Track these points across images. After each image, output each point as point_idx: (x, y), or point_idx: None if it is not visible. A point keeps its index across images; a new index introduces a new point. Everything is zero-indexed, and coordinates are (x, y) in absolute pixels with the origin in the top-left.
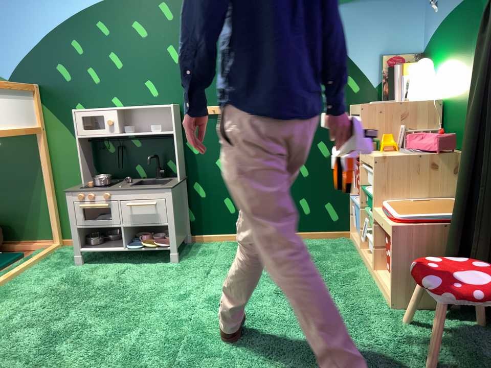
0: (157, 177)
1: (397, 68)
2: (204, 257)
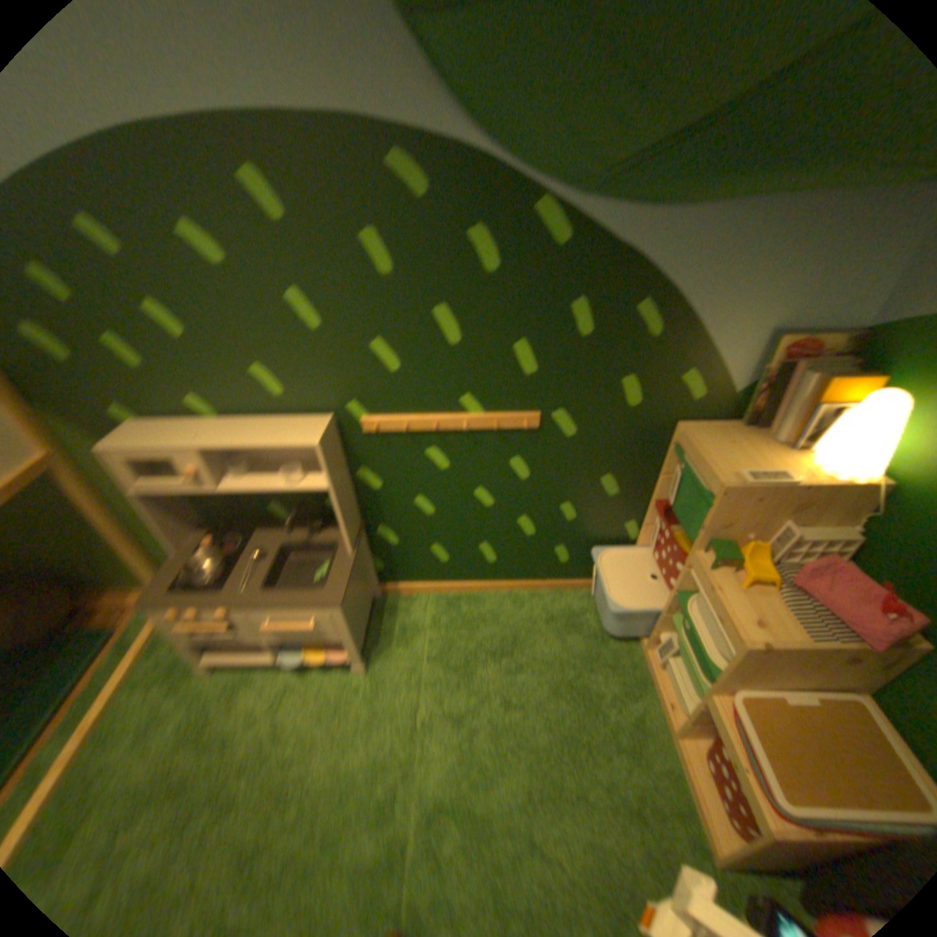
0: (314, 532)
1: (812, 381)
2: (406, 648)
